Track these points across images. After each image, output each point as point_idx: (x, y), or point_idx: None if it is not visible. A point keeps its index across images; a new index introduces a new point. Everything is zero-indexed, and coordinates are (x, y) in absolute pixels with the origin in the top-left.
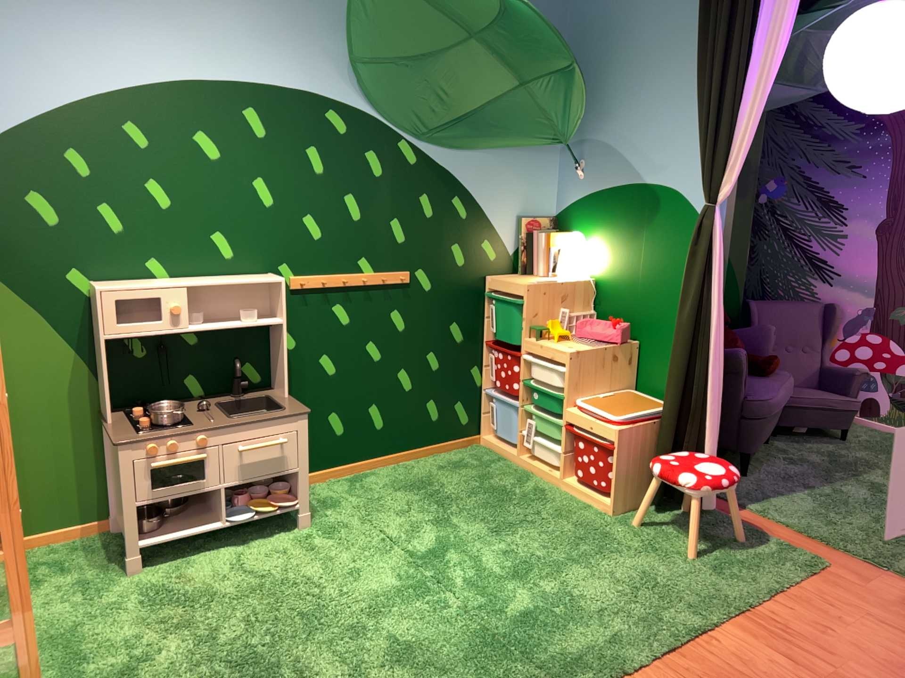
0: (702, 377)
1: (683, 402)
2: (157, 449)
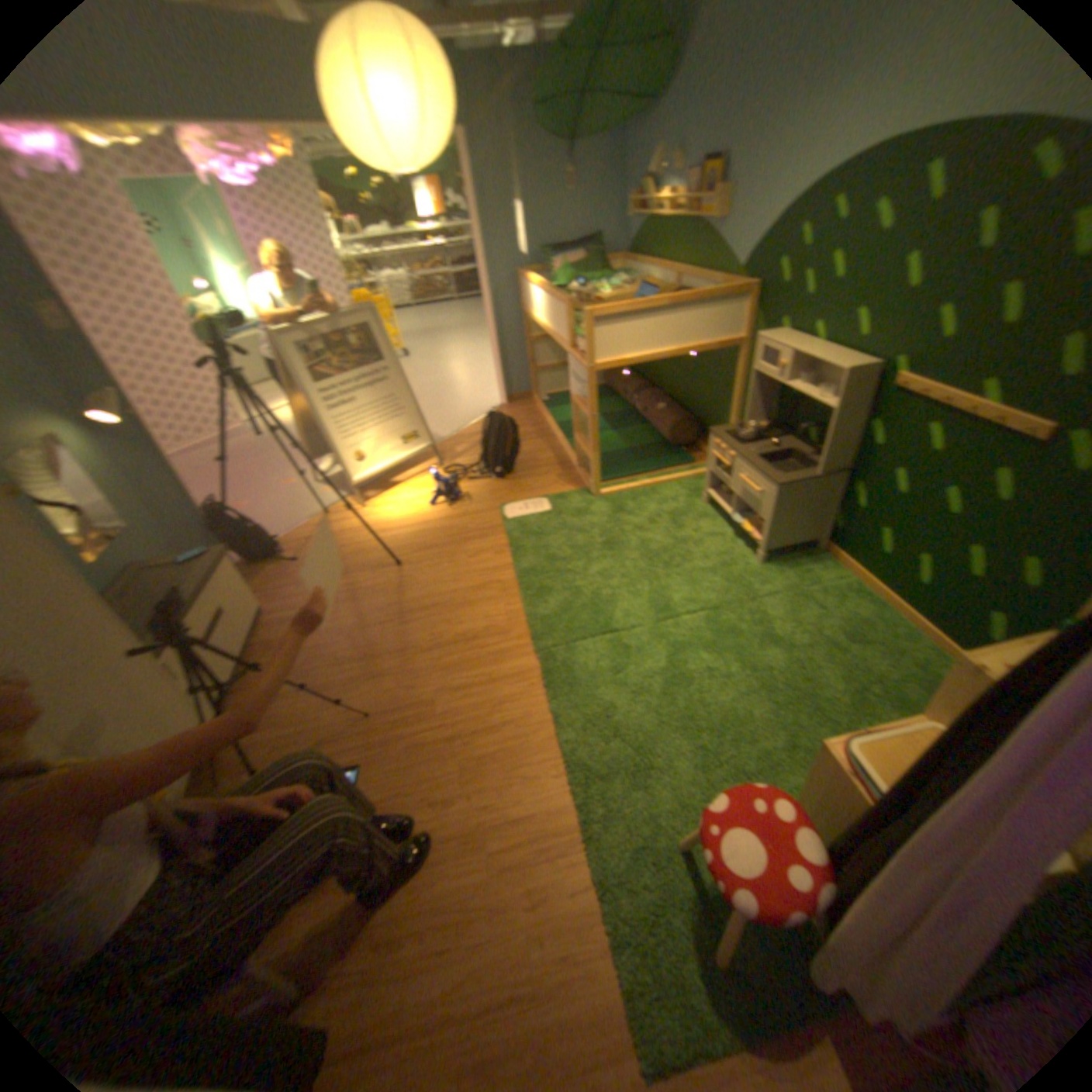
0: (896, 852)
1: (862, 832)
2: (713, 445)
